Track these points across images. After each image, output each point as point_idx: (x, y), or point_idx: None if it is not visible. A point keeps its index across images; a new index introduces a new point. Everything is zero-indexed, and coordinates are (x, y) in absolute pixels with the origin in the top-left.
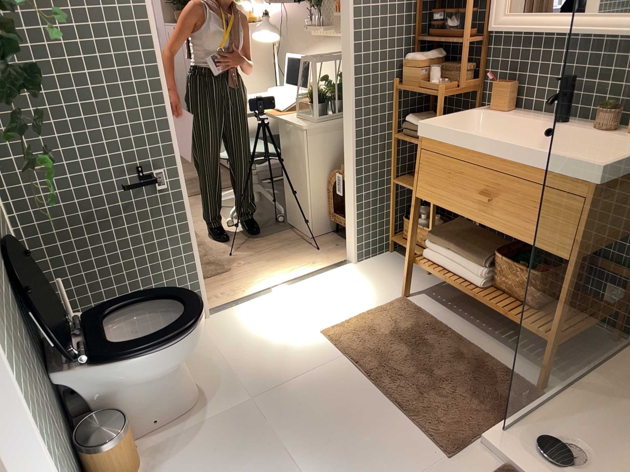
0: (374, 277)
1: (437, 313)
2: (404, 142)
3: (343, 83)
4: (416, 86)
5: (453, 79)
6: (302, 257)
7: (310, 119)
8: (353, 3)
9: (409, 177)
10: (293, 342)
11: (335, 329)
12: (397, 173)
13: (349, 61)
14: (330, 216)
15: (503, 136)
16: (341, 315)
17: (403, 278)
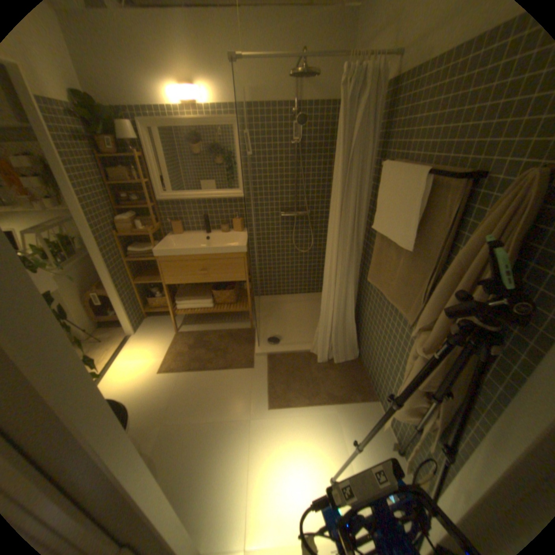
0: (151, 334)
1: (196, 328)
2: (128, 261)
3: (83, 241)
4: (128, 231)
5: (147, 223)
6: (93, 352)
7: (49, 269)
8: (74, 194)
9: (144, 277)
10: (147, 388)
11: (161, 367)
12: (134, 278)
13: (85, 228)
14: (91, 321)
15: (186, 243)
16: (156, 359)
17: (165, 325)
